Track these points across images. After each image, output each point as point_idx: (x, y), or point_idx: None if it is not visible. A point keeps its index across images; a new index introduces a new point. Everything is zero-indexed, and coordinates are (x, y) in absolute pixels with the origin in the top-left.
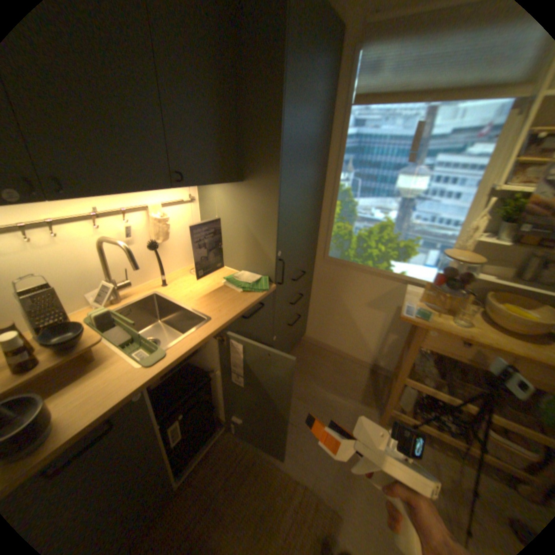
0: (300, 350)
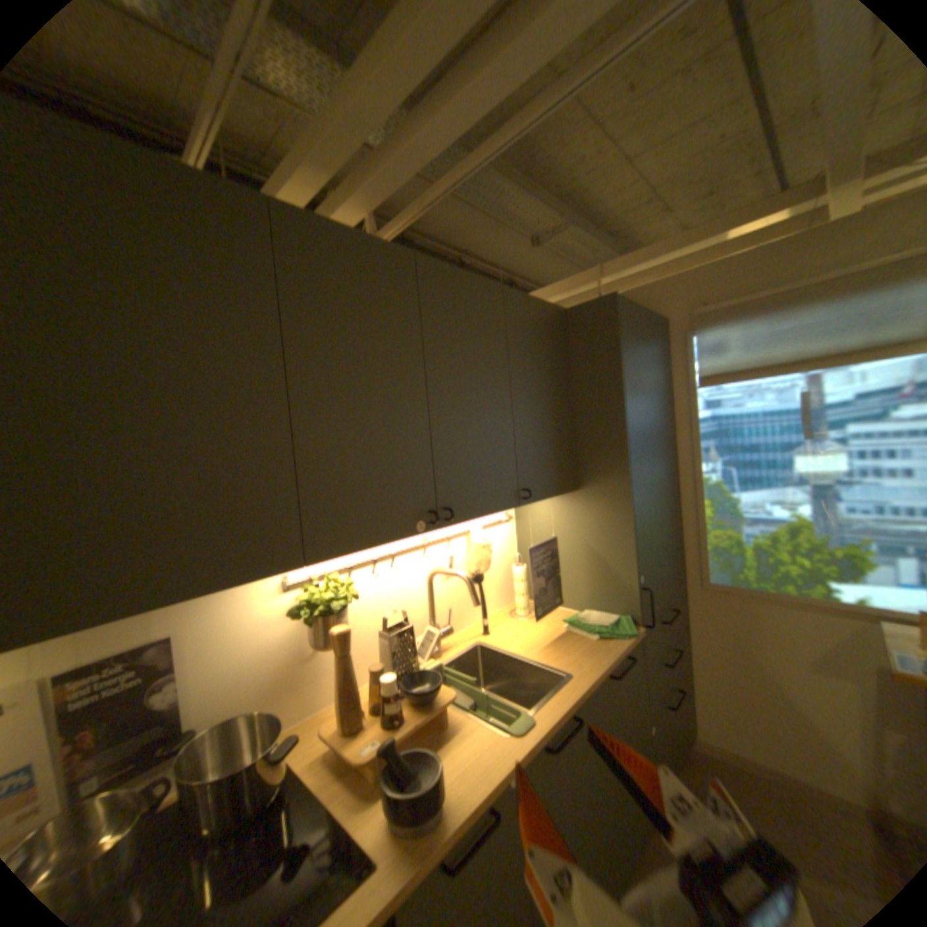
0: (697, 772)
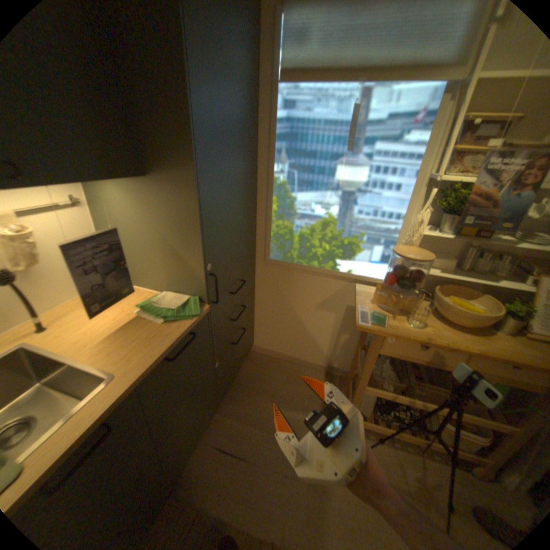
0: (250, 364)
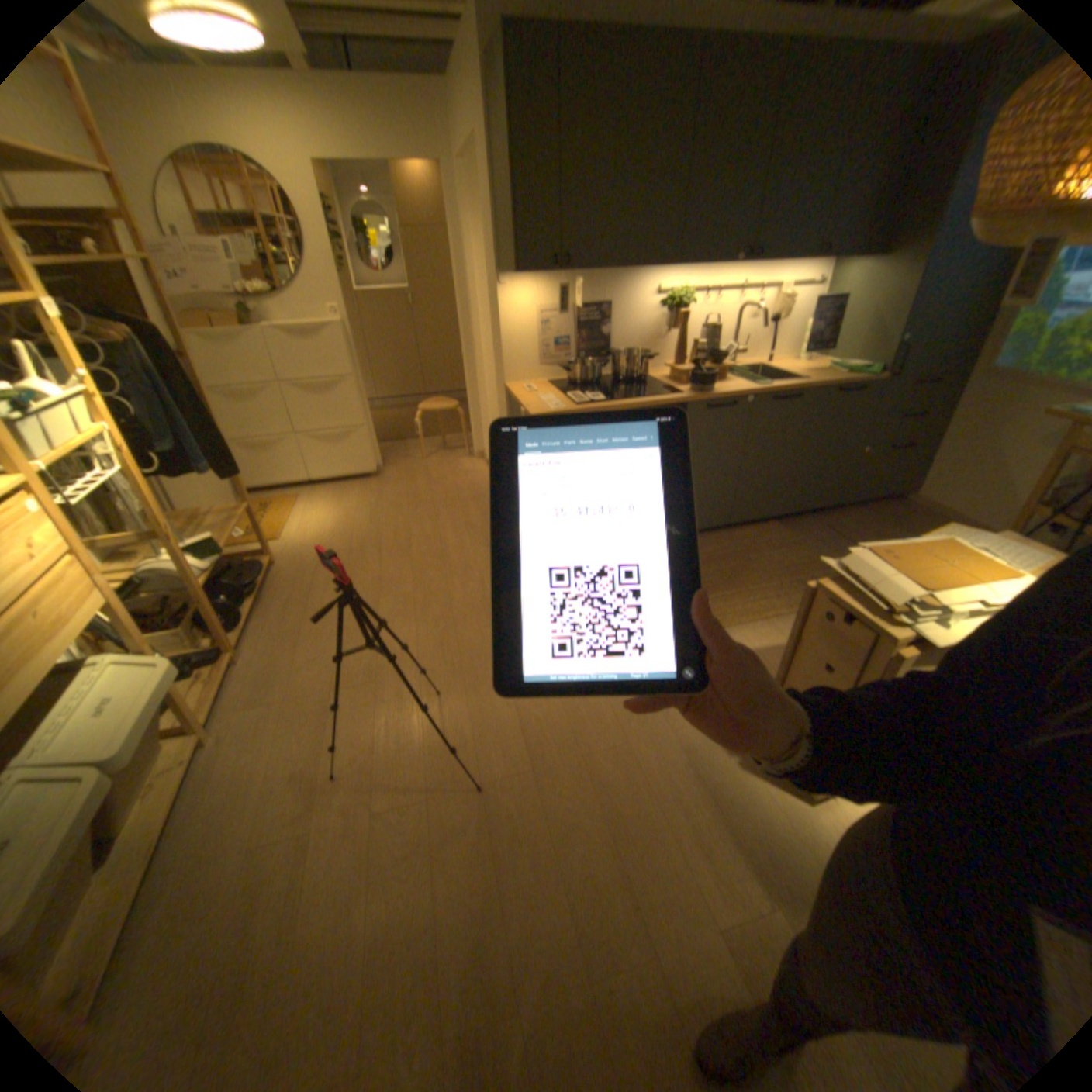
0: (900, 507)
